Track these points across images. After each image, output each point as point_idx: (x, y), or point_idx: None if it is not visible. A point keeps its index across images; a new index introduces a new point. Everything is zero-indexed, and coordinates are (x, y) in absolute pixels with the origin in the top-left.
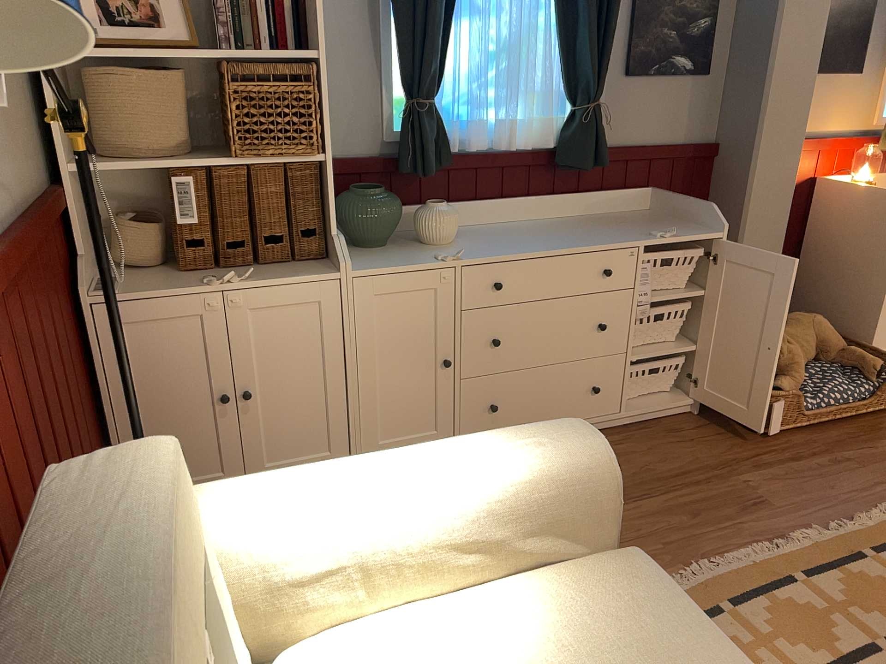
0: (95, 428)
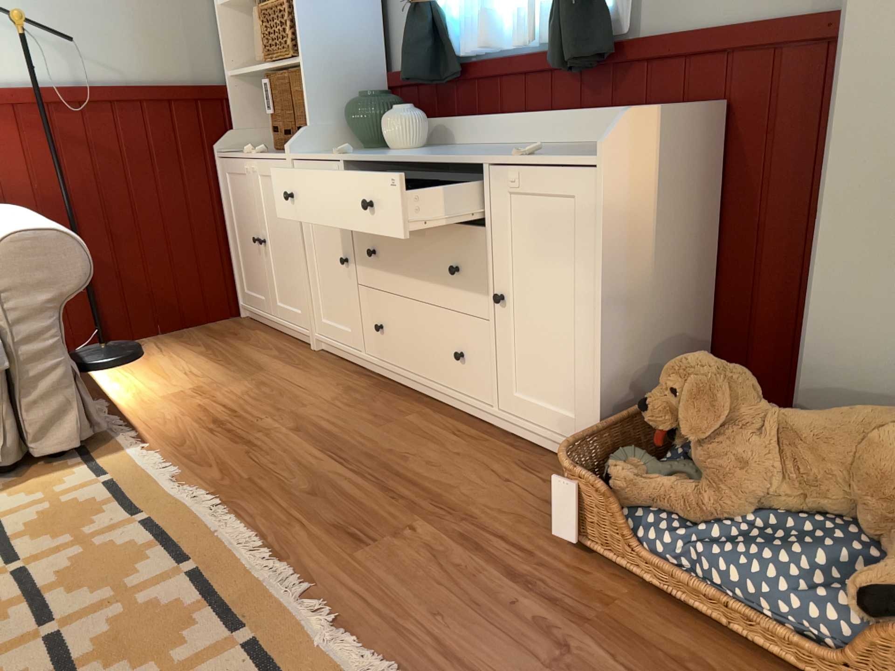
0: (215, 235)
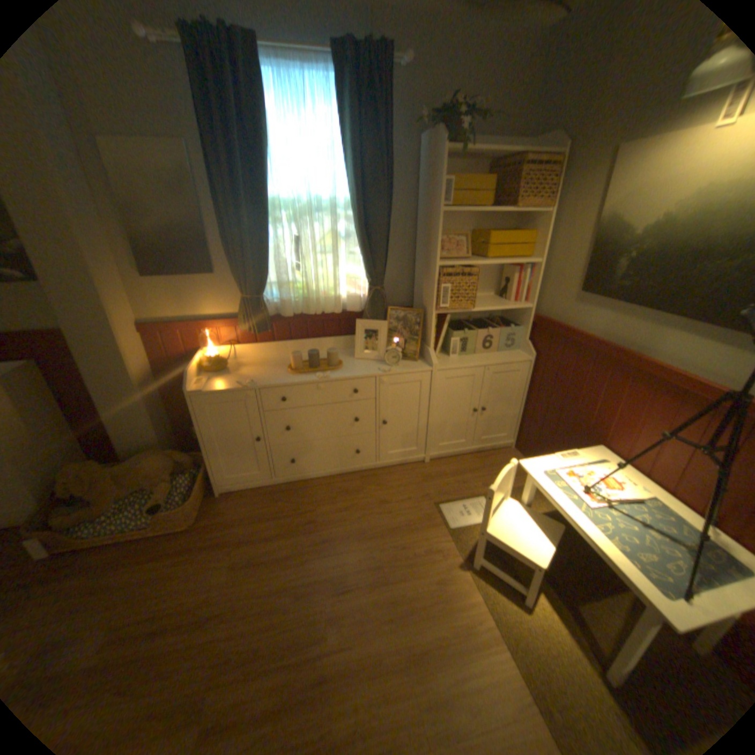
0: None
